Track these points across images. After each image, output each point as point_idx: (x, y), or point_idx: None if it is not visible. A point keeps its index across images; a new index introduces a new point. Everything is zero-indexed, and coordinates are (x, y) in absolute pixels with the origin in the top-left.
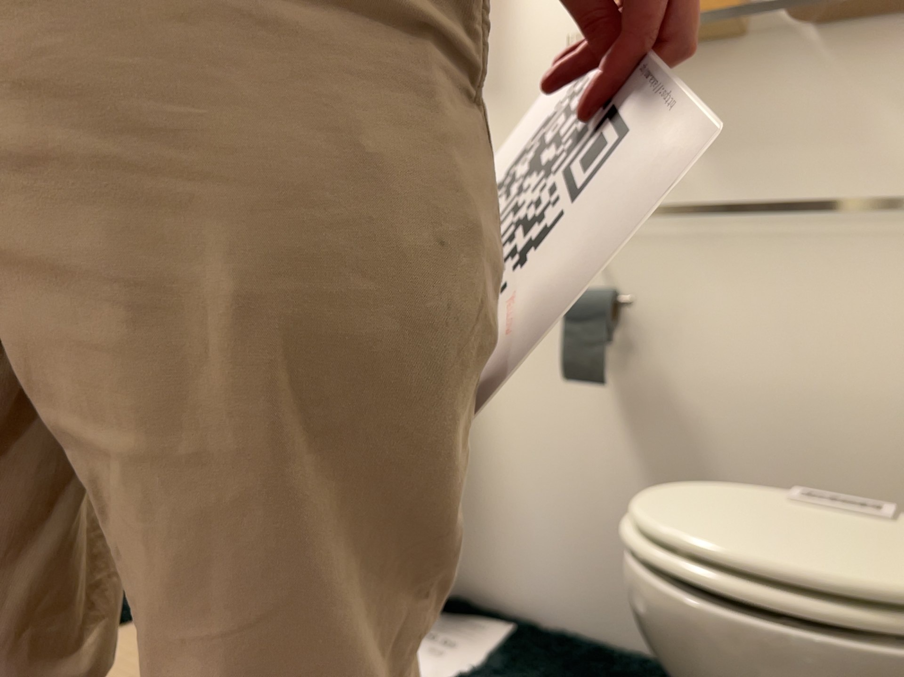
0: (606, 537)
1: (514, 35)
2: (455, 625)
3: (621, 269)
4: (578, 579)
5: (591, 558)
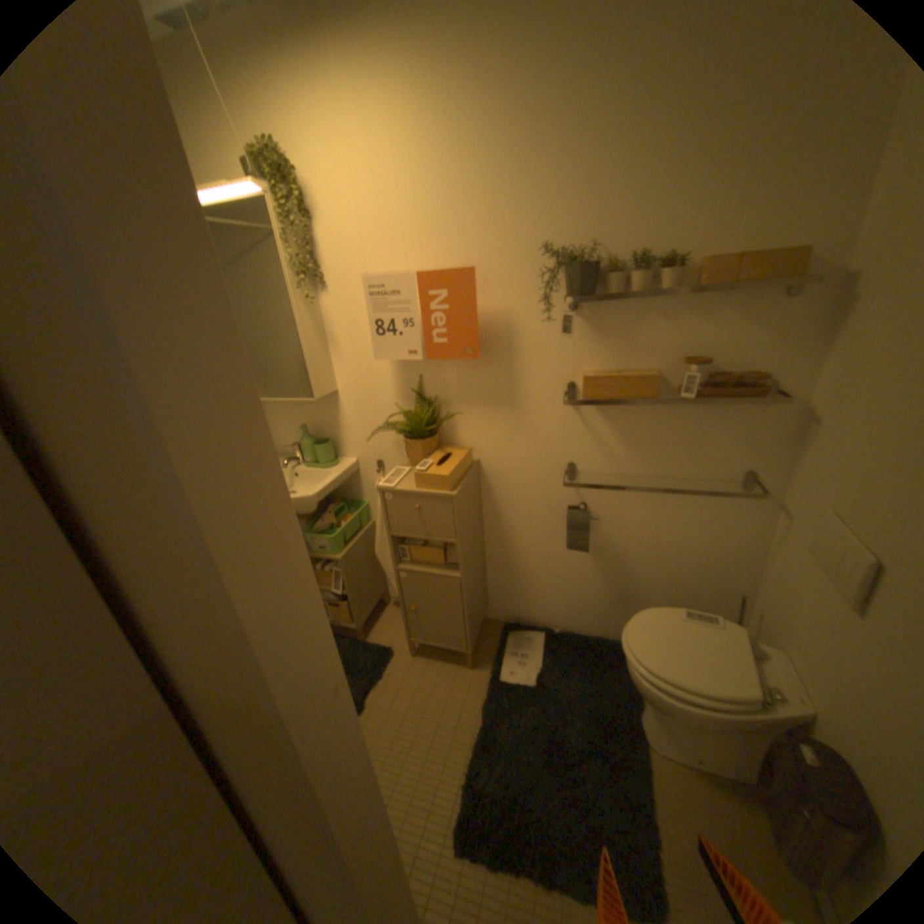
0: (581, 597)
1: (520, 375)
2: (520, 641)
3: (587, 495)
4: (569, 612)
5: (575, 604)
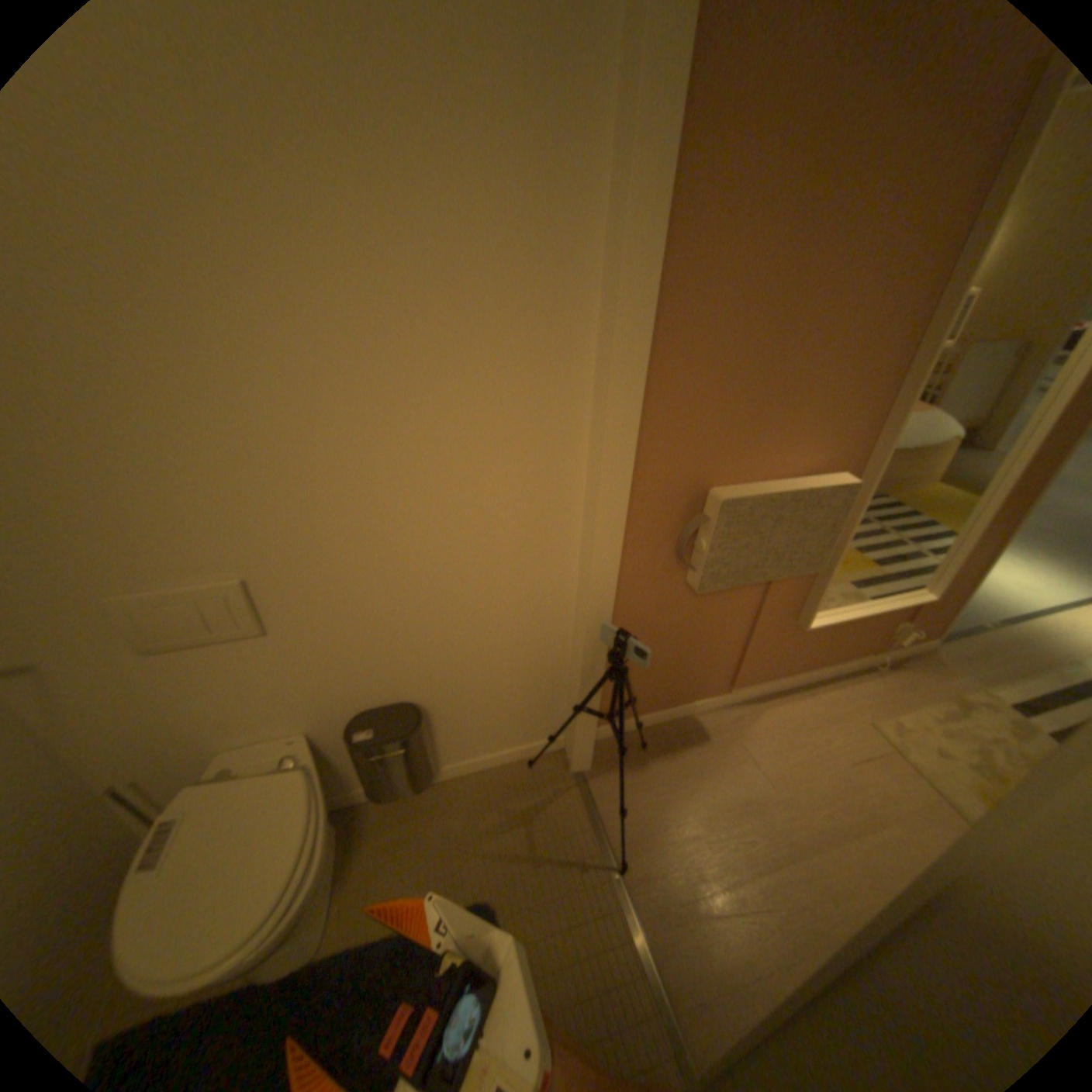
0: None
1: None
2: None
3: None
4: None
5: None
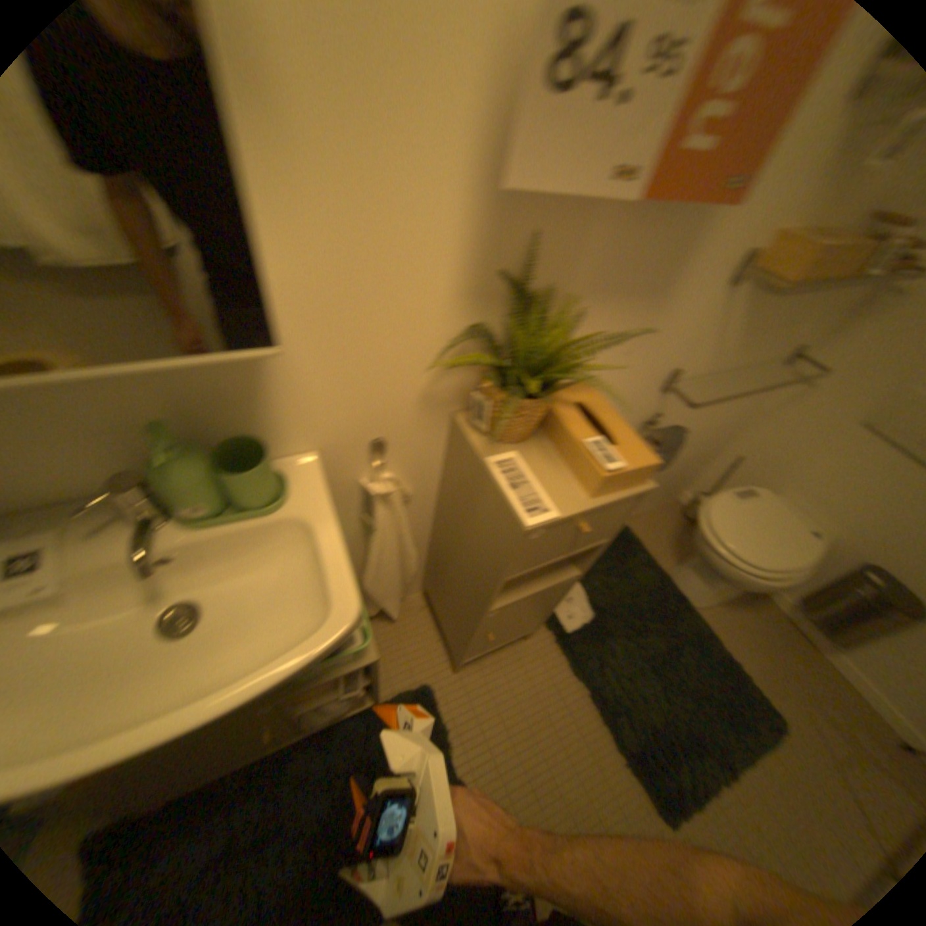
0: None
1: (706, 233)
2: None
3: (669, 403)
4: None
5: None
